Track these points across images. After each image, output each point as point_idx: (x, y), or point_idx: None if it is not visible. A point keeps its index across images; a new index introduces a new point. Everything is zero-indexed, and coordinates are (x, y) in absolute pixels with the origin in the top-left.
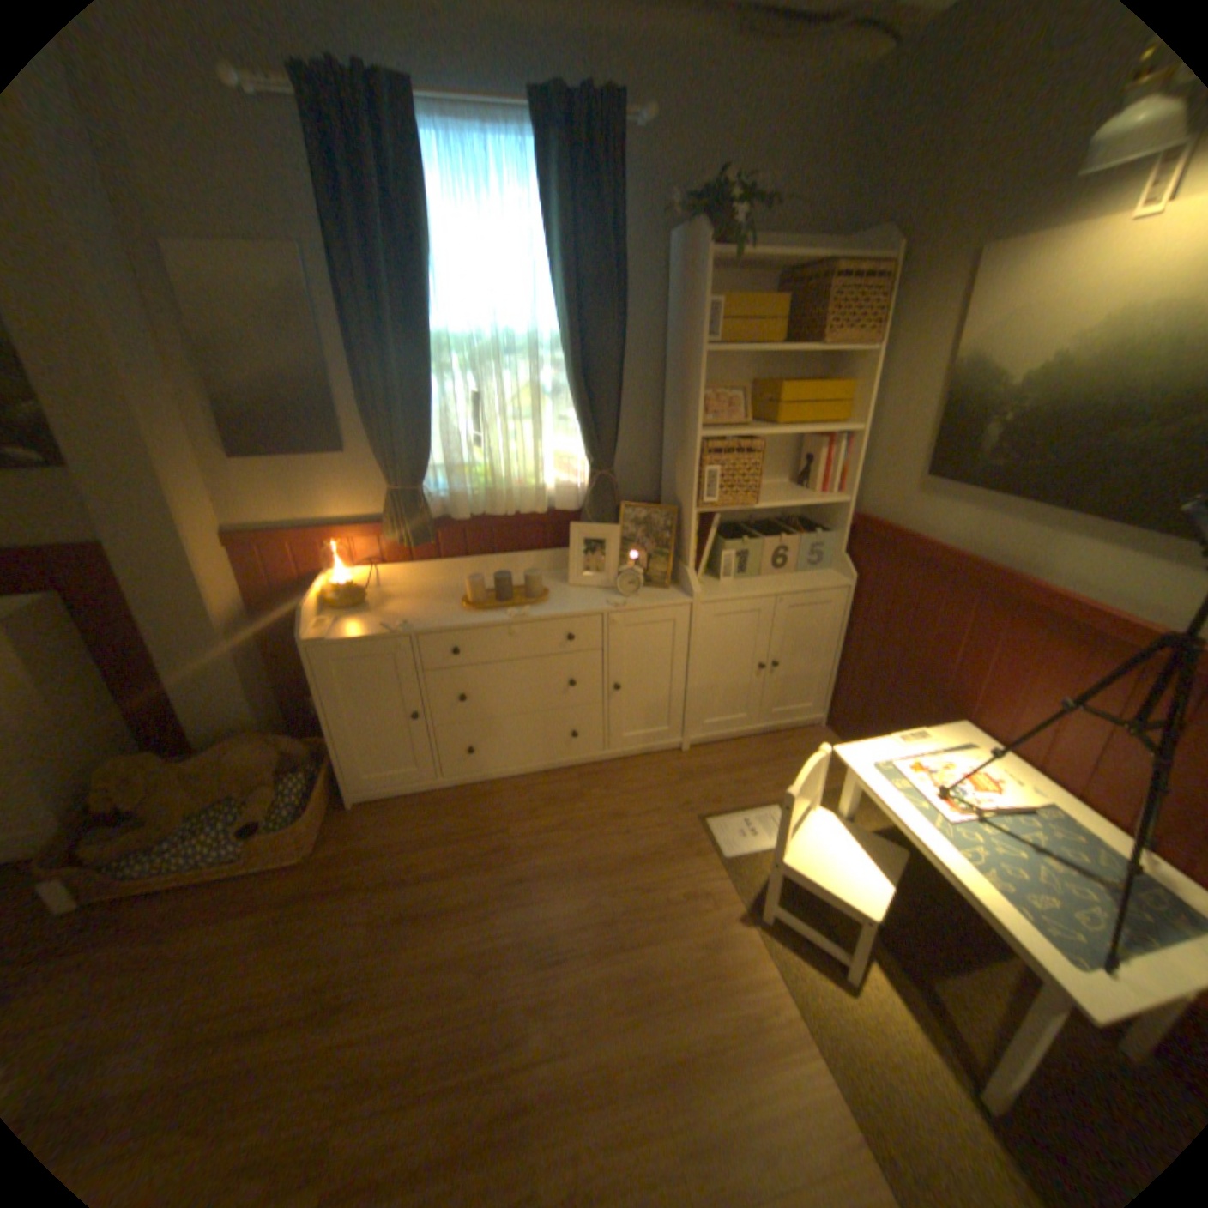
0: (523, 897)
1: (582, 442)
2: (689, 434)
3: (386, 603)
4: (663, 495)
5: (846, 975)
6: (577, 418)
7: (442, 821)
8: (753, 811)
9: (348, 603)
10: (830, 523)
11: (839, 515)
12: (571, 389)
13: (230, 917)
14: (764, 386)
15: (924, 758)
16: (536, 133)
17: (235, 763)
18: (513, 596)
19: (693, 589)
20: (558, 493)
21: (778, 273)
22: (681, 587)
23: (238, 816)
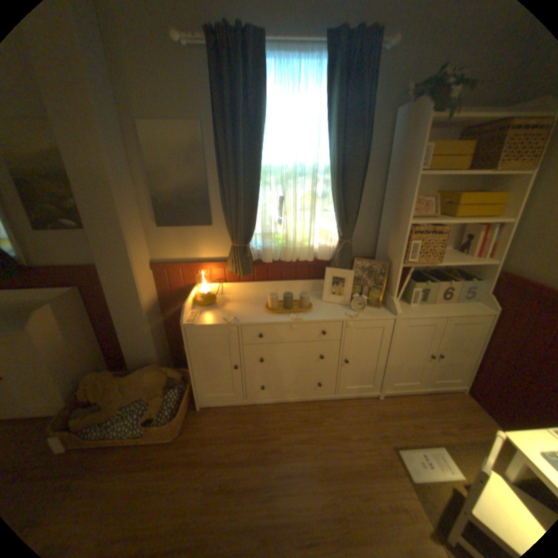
0: (290, 489)
1: (336, 223)
2: (402, 221)
3: (226, 304)
4: (378, 253)
5: None
6: (335, 210)
7: (245, 426)
8: (429, 450)
9: (207, 303)
10: (482, 275)
11: (490, 271)
12: (334, 195)
13: (134, 470)
14: (447, 194)
15: None
16: (328, 56)
17: (146, 382)
18: (293, 306)
19: (398, 311)
20: (319, 250)
21: (461, 129)
22: (388, 307)
23: (144, 411)
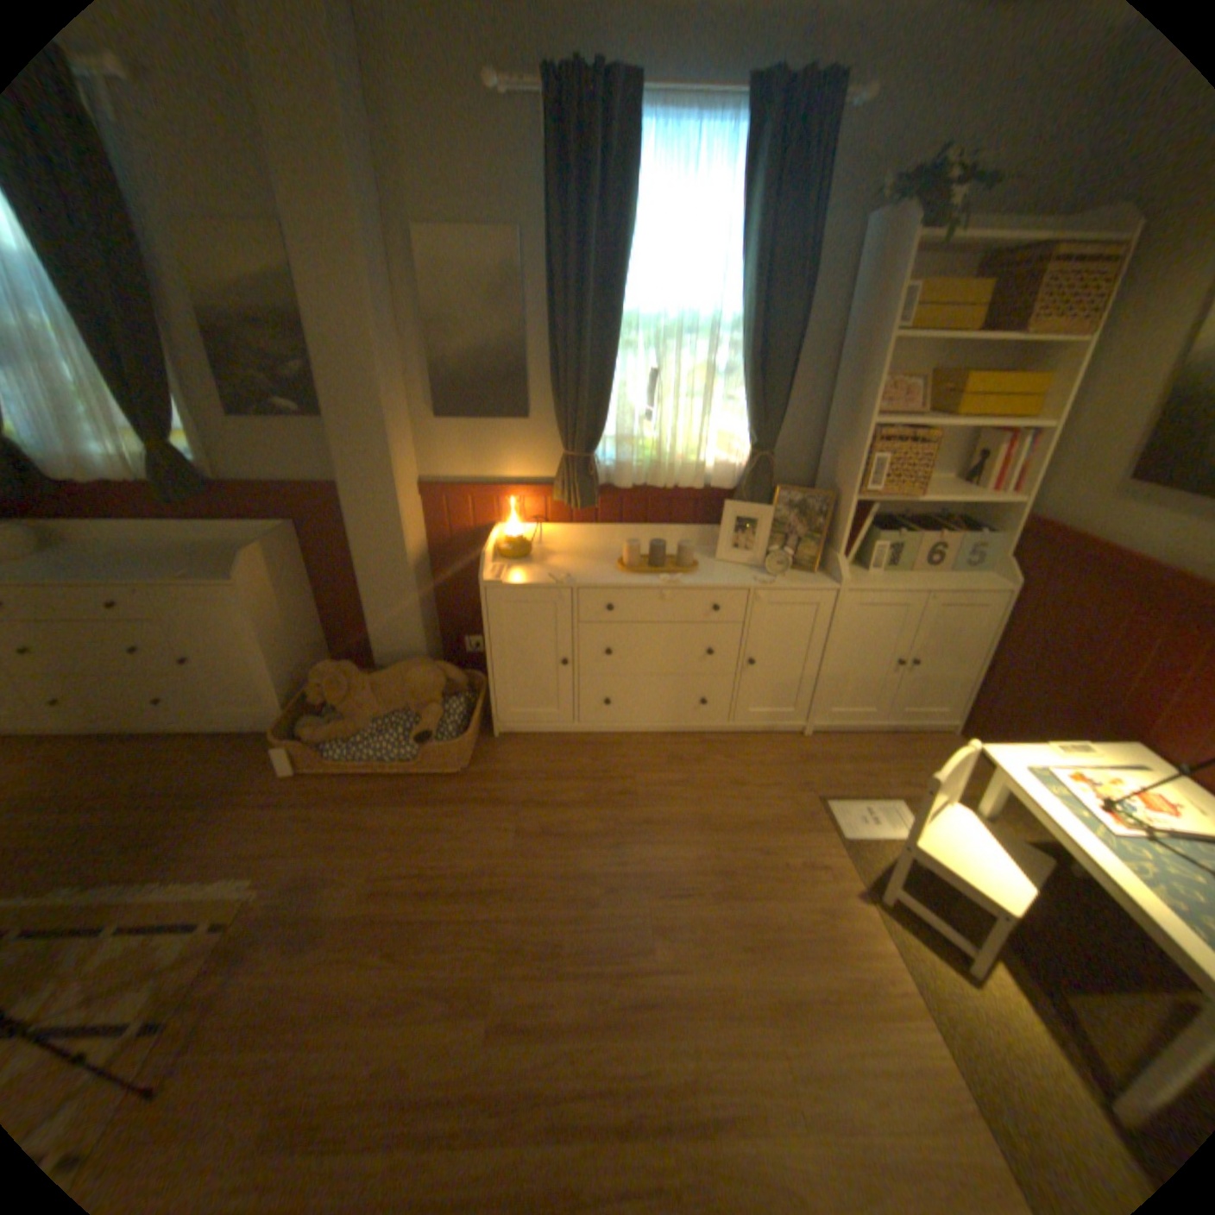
0: (649, 836)
1: (747, 423)
2: (861, 420)
3: (549, 559)
4: (818, 481)
5: (969, 967)
6: (747, 399)
7: (577, 759)
8: (876, 802)
9: (519, 554)
10: (998, 524)
11: (1011, 516)
12: (746, 371)
13: (406, 804)
14: (946, 376)
15: (1086, 771)
16: (750, 119)
17: (415, 680)
18: (664, 564)
19: (842, 576)
20: (714, 471)
21: (979, 257)
22: (828, 573)
23: (414, 724)
